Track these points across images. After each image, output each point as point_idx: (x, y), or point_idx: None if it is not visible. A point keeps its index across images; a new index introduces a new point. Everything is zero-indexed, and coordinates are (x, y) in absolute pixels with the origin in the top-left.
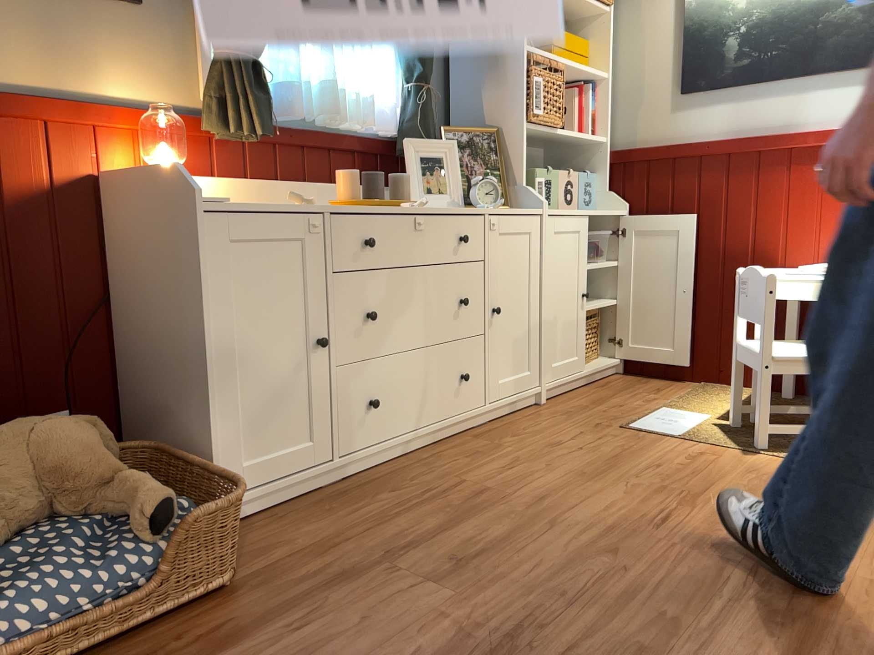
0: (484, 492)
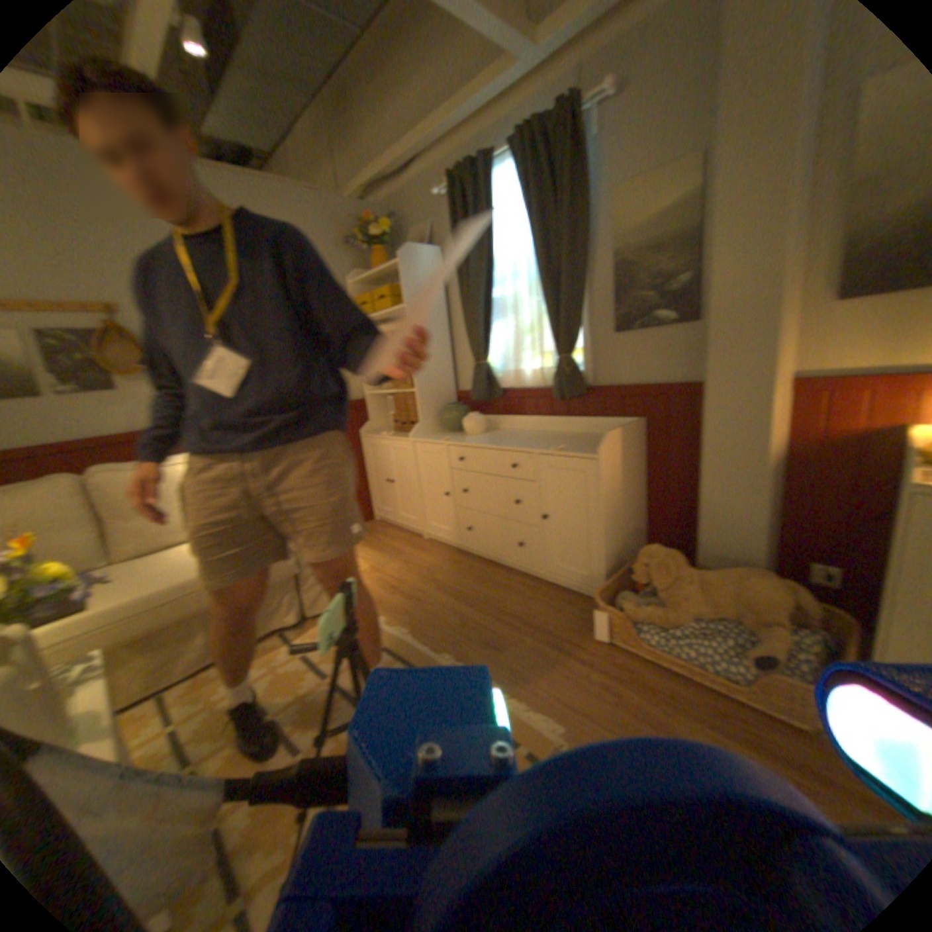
0: None
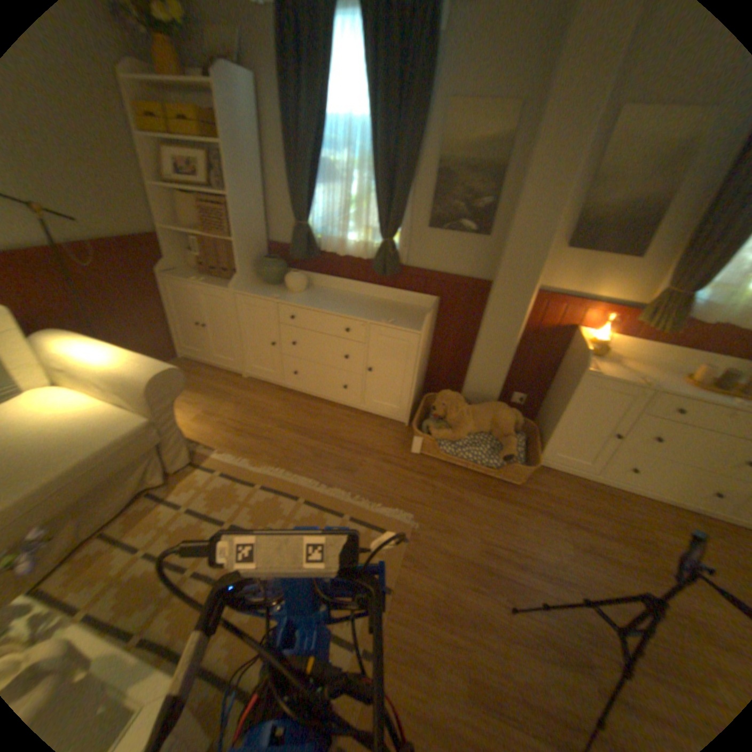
0: (651, 545)
